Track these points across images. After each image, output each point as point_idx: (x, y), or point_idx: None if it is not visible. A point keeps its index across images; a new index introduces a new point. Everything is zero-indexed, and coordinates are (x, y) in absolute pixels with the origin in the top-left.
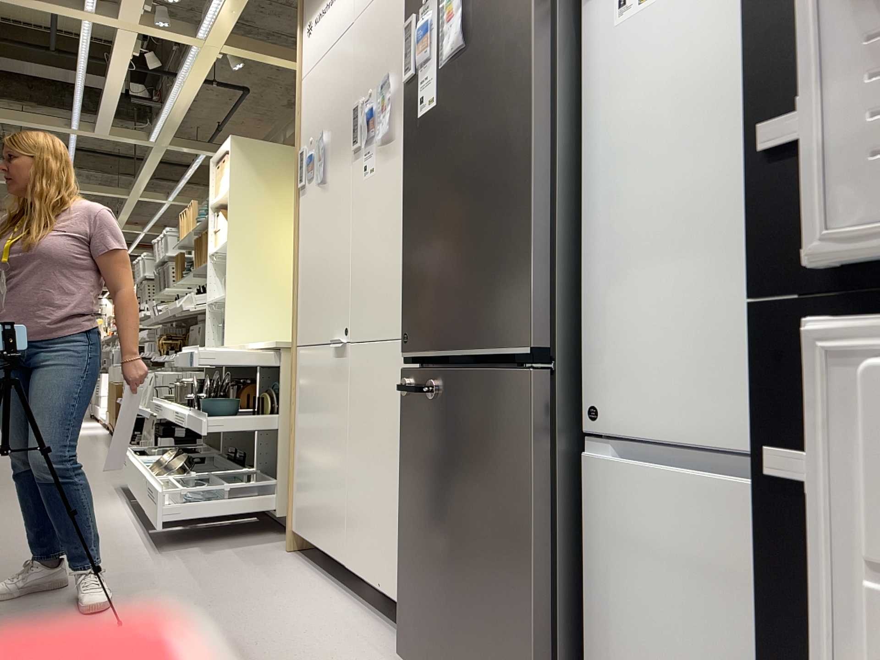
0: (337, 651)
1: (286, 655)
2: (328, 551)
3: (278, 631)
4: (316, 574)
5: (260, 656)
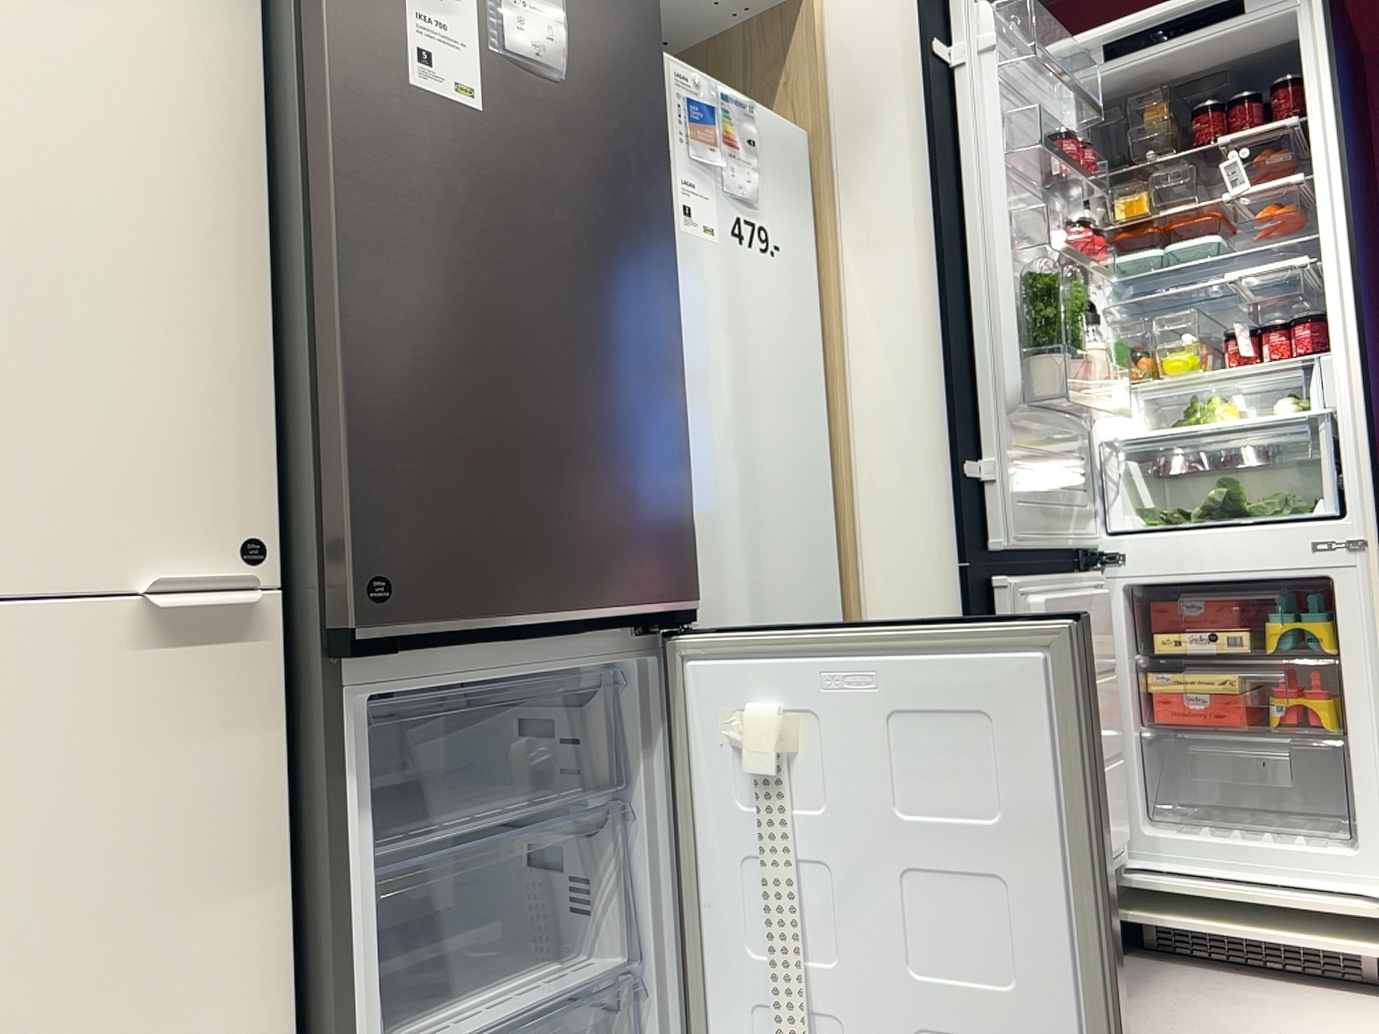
0: None
1: None
2: None
3: None
4: None
5: None
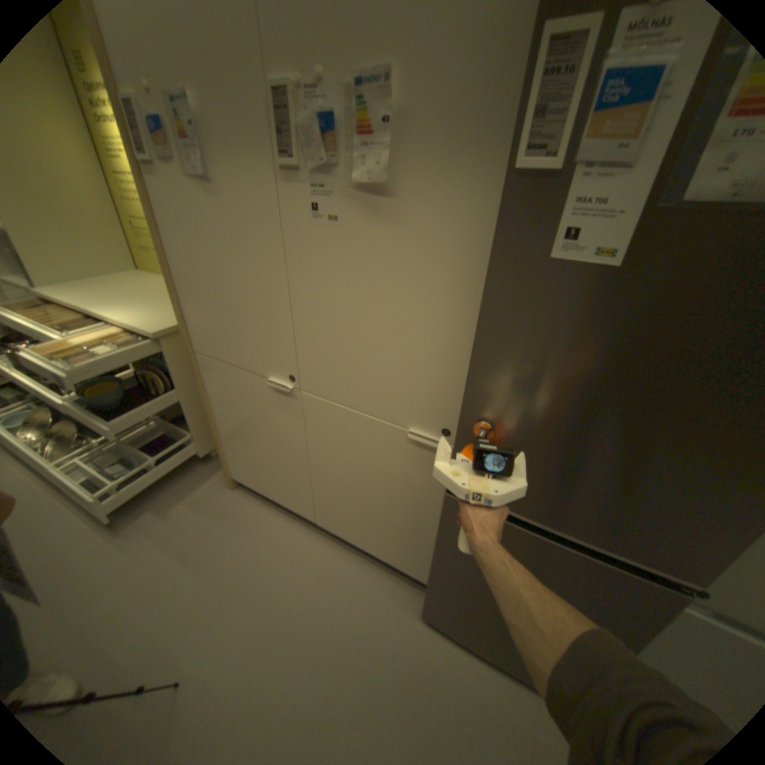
0: (367, 615)
1: (339, 641)
2: (290, 506)
3: (309, 610)
4: (276, 513)
5: (324, 656)
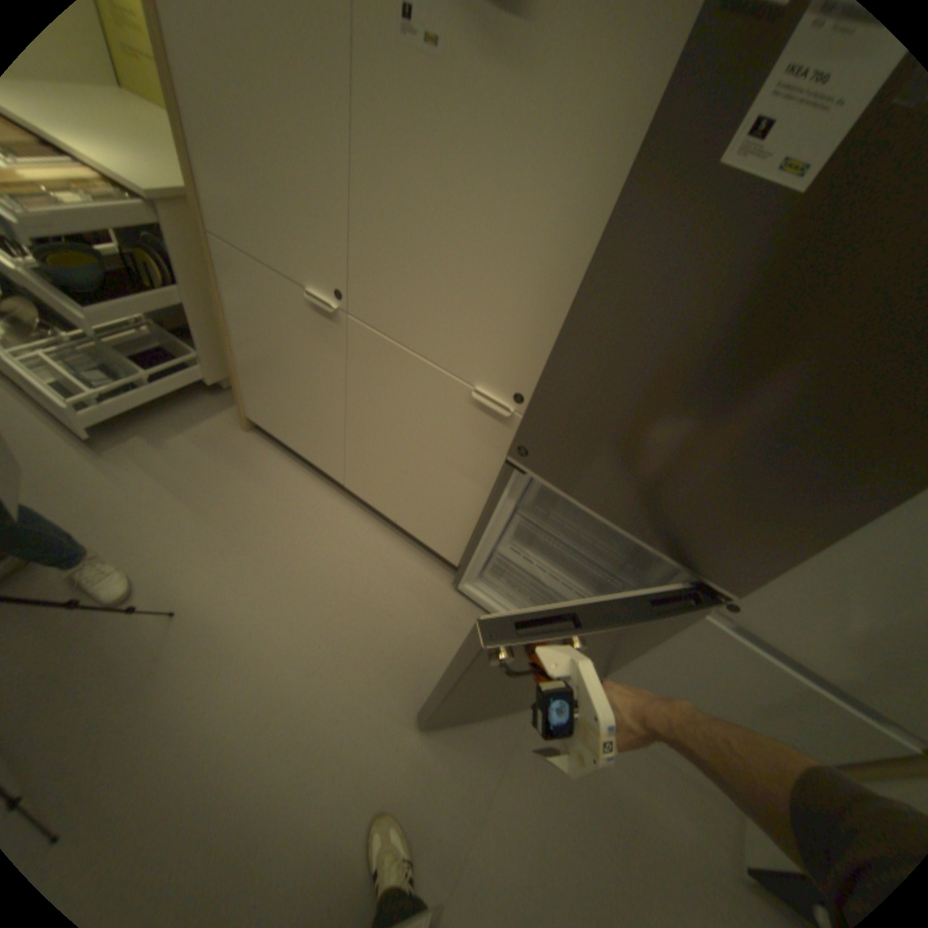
0: (388, 586)
1: (355, 604)
2: (316, 463)
3: (325, 571)
4: (298, 468)
5: (337, 614)
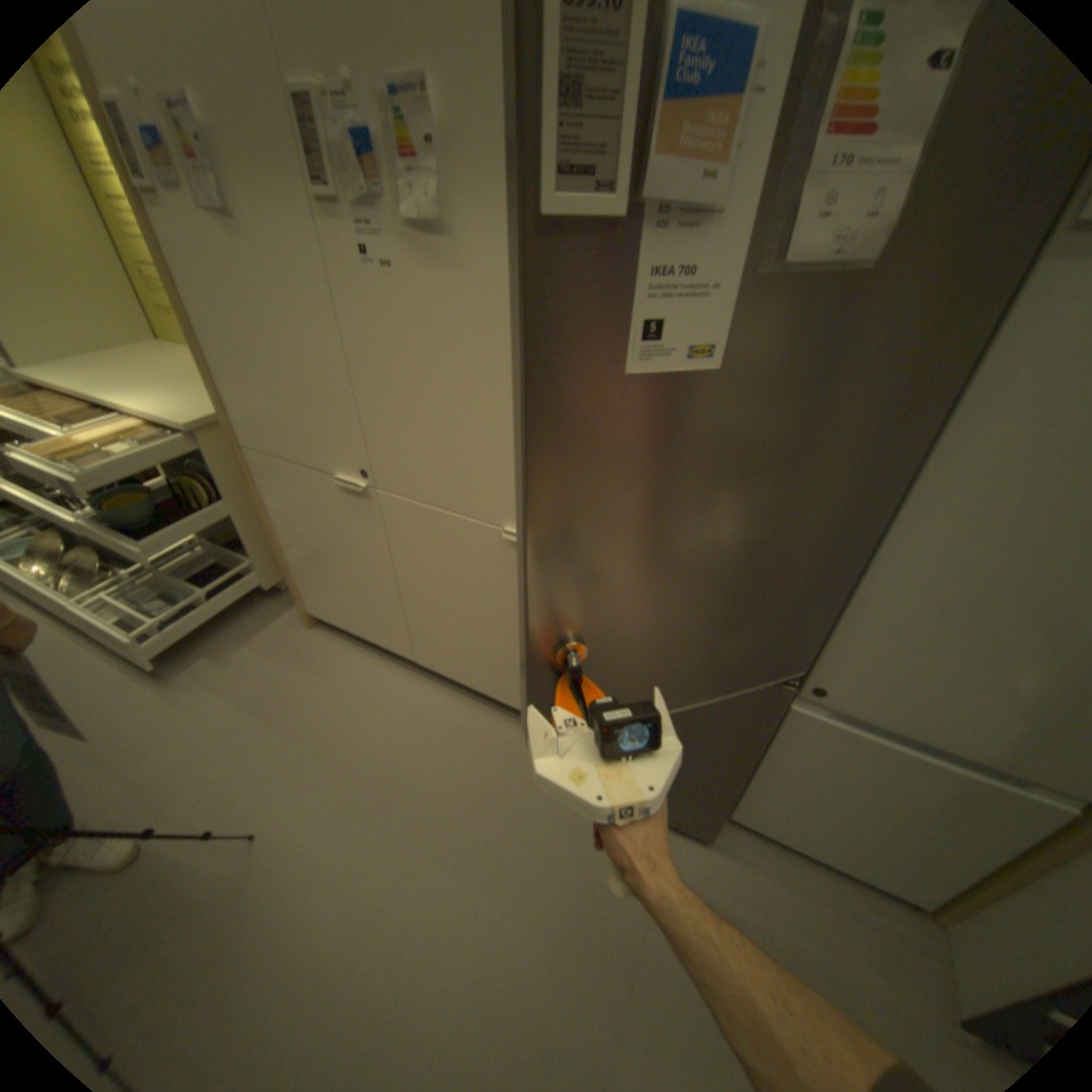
0: (478, 761)
1: (443, 788)
2: (382, 644)
3: (407, 757)
4: (367, 654)
5: (425, 803)
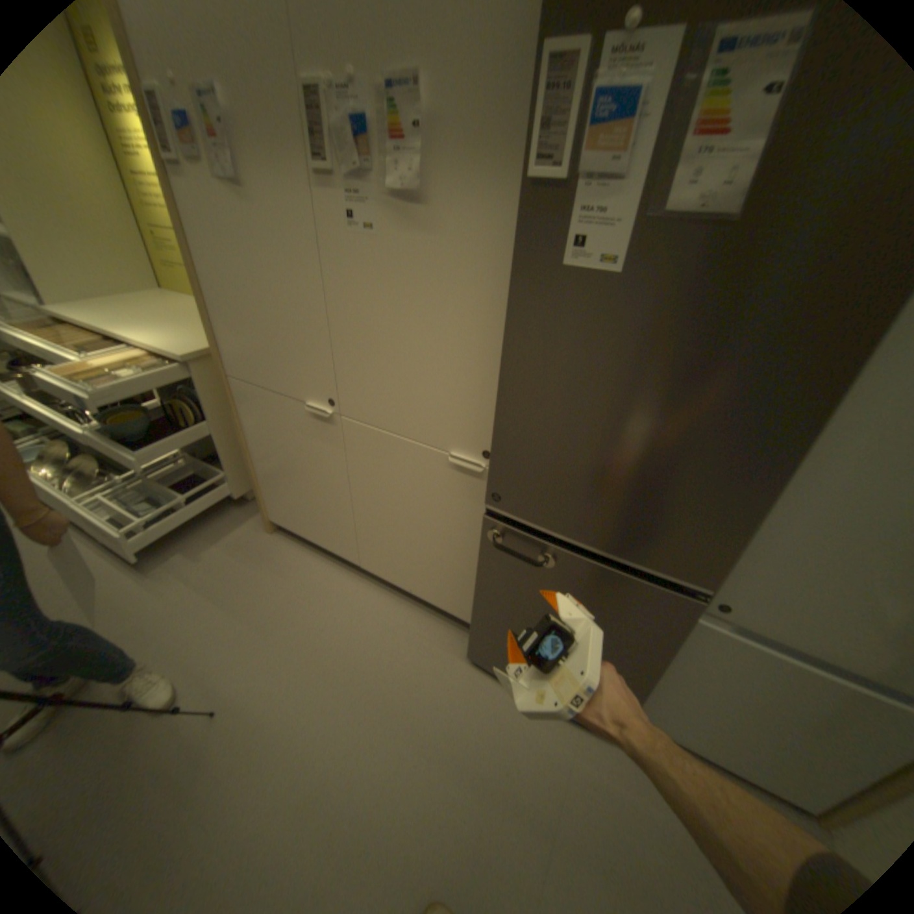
0: (411, 656)
1: (381, 679)
2: (332, 549)
3: (350, 650)
4: (318, 557)
5: (365, 691)
